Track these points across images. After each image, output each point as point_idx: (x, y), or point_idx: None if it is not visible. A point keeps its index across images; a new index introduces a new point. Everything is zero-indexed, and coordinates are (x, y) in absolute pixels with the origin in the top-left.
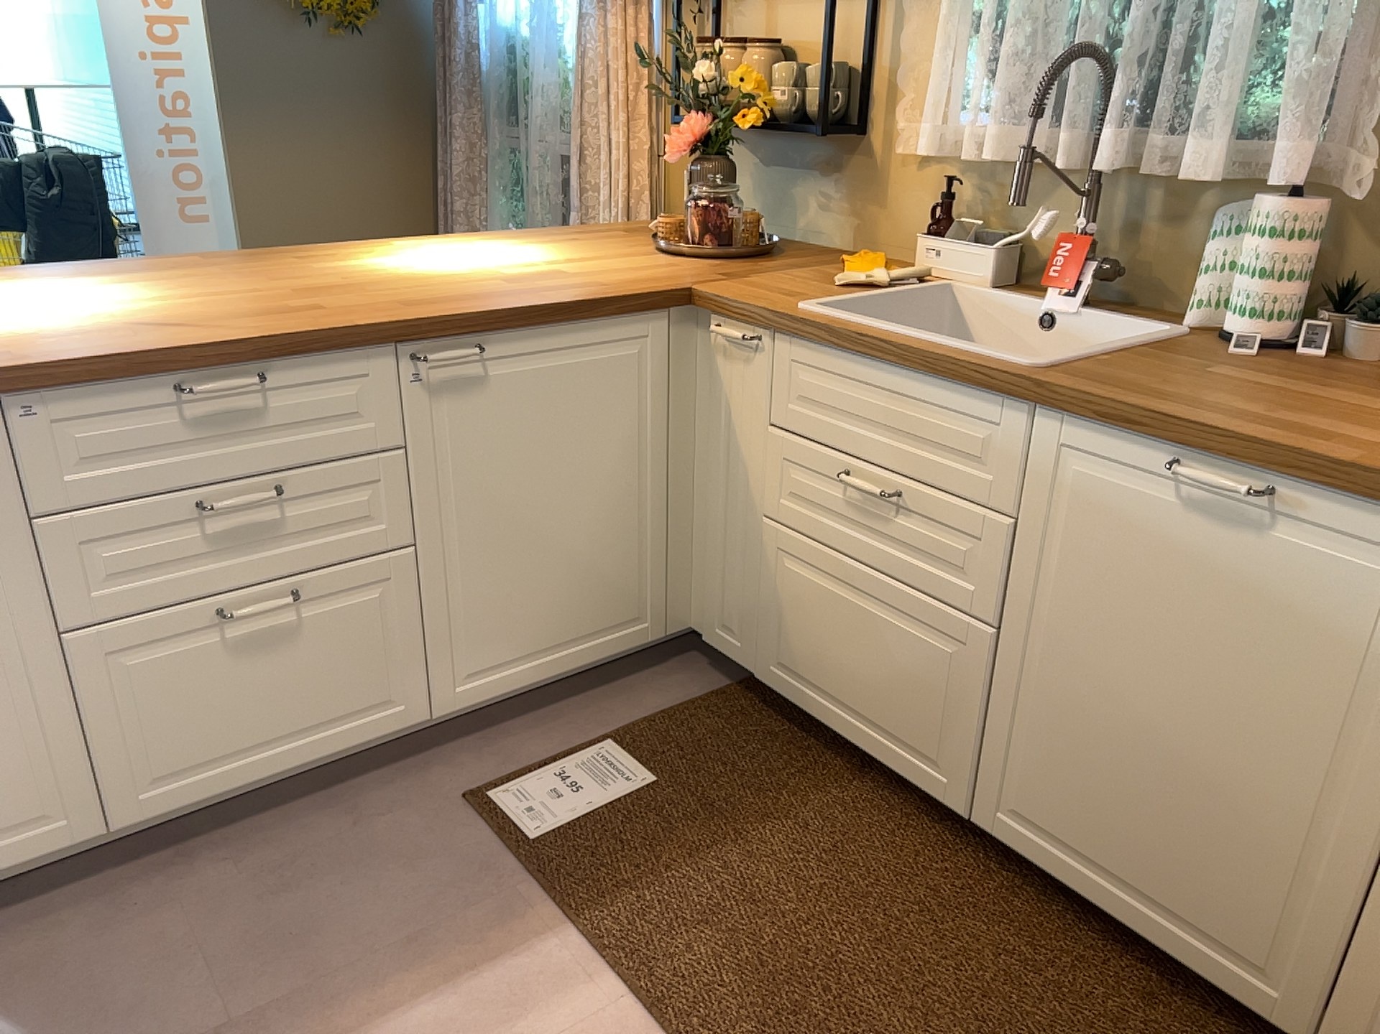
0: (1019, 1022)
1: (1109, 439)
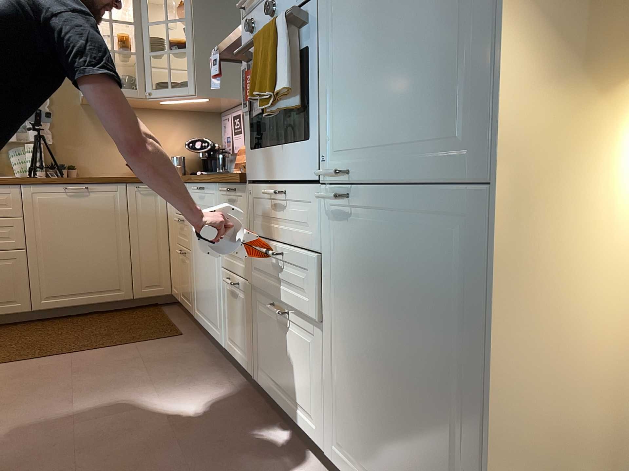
0: (84, 327)
1: (45, 187)
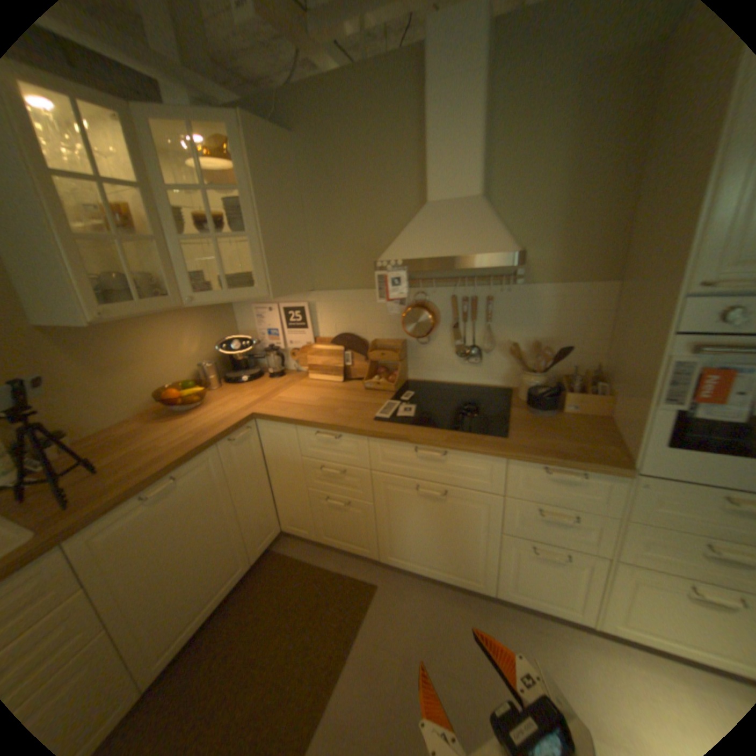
0: (243, 653)
1: (110, 518)
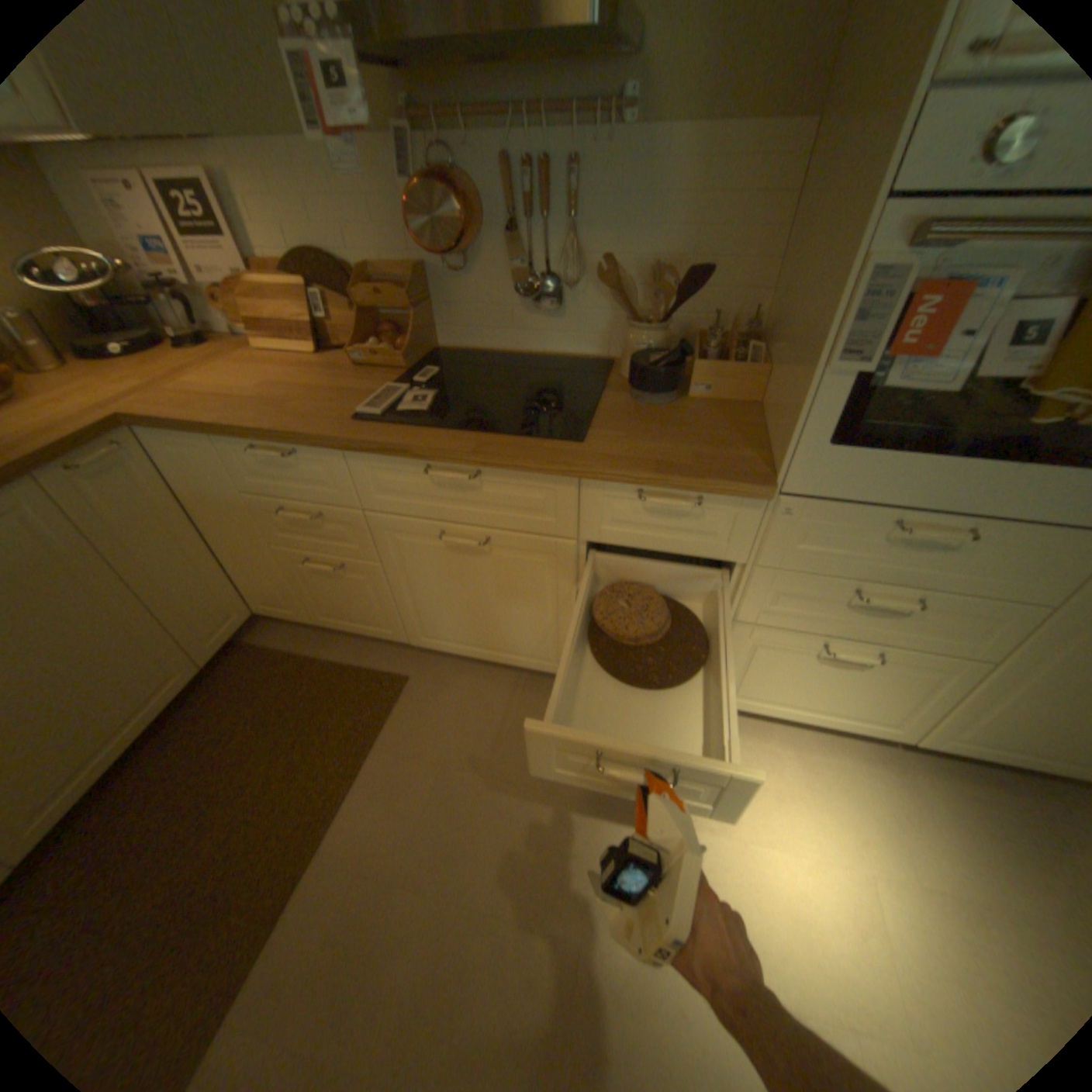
0: (194, 788)
1: None
